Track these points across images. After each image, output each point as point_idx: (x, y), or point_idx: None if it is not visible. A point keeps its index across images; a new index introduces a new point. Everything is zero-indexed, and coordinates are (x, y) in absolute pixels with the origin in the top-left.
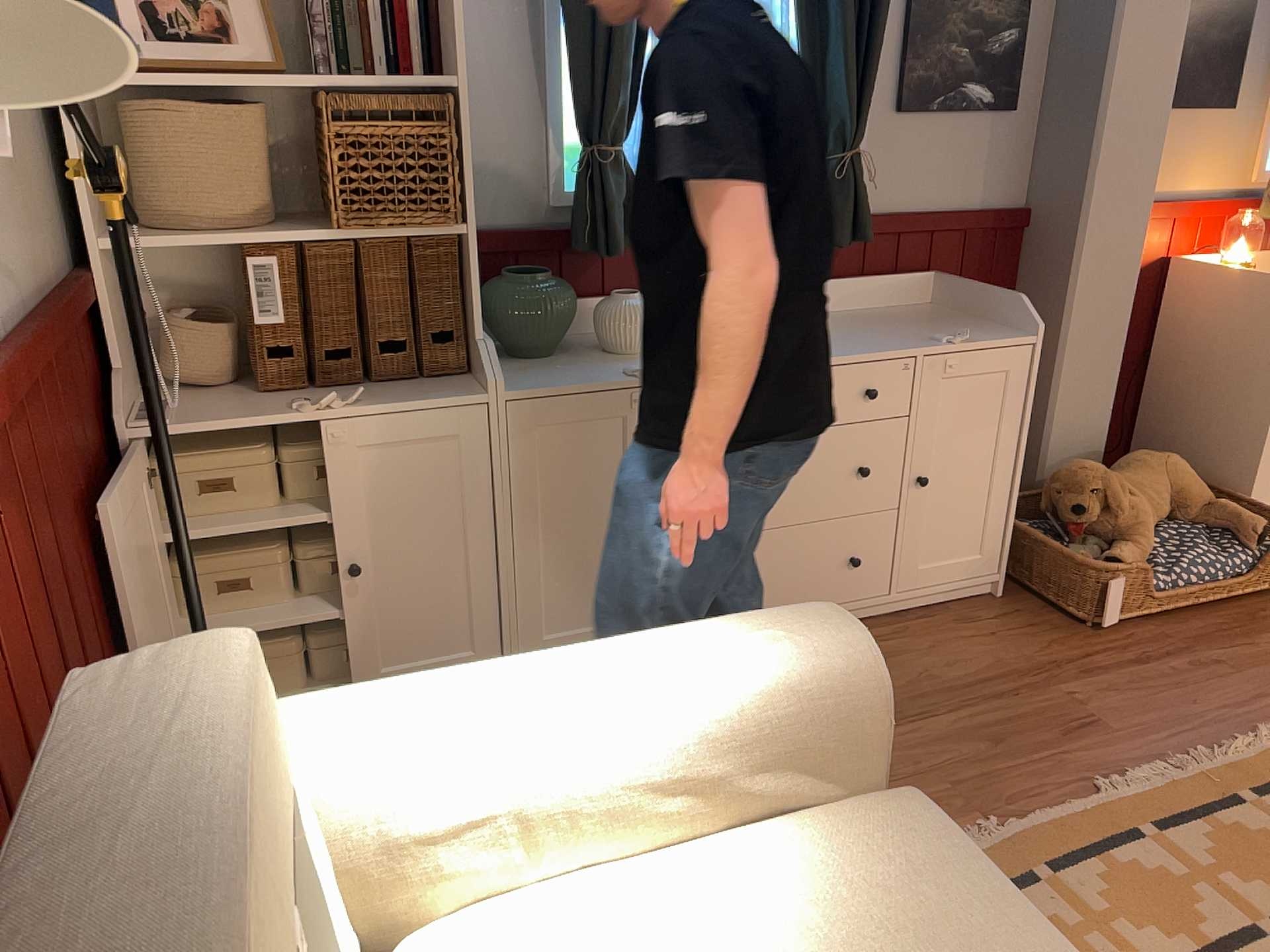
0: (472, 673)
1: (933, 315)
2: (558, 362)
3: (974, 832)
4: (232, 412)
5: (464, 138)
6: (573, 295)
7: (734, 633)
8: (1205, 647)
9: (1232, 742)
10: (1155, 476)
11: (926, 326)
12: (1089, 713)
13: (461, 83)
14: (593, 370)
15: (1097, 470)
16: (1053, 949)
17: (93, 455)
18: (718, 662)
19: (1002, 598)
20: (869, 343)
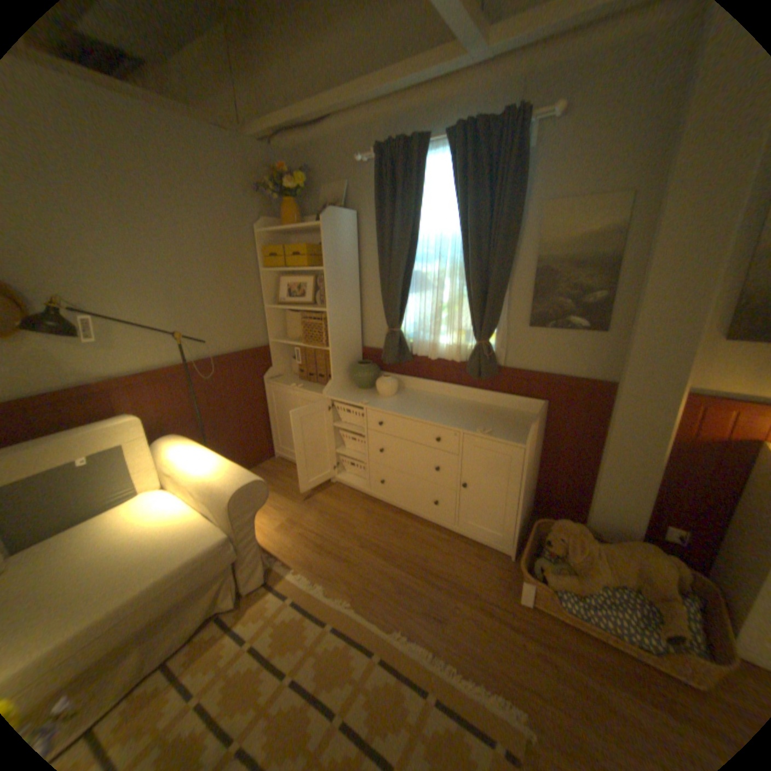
0: (198, 451)
1: (521, 420)
2: (362, 392)
3: (339, 603)
4: (285, 382)
5: (333, 325)
6: (372, 373)
7: (228, 472)
8: (565, 659)
9: (475, 687)
10: (631, 562)
11: (499, 423)
12: (447, 620)
13: (332, 310)
14: (360, 397)
15: (573, 533)
16: (159, 578)
17: (251, 383)
18: (214, 475)
19: (513, 563)
20: (451, 421)
